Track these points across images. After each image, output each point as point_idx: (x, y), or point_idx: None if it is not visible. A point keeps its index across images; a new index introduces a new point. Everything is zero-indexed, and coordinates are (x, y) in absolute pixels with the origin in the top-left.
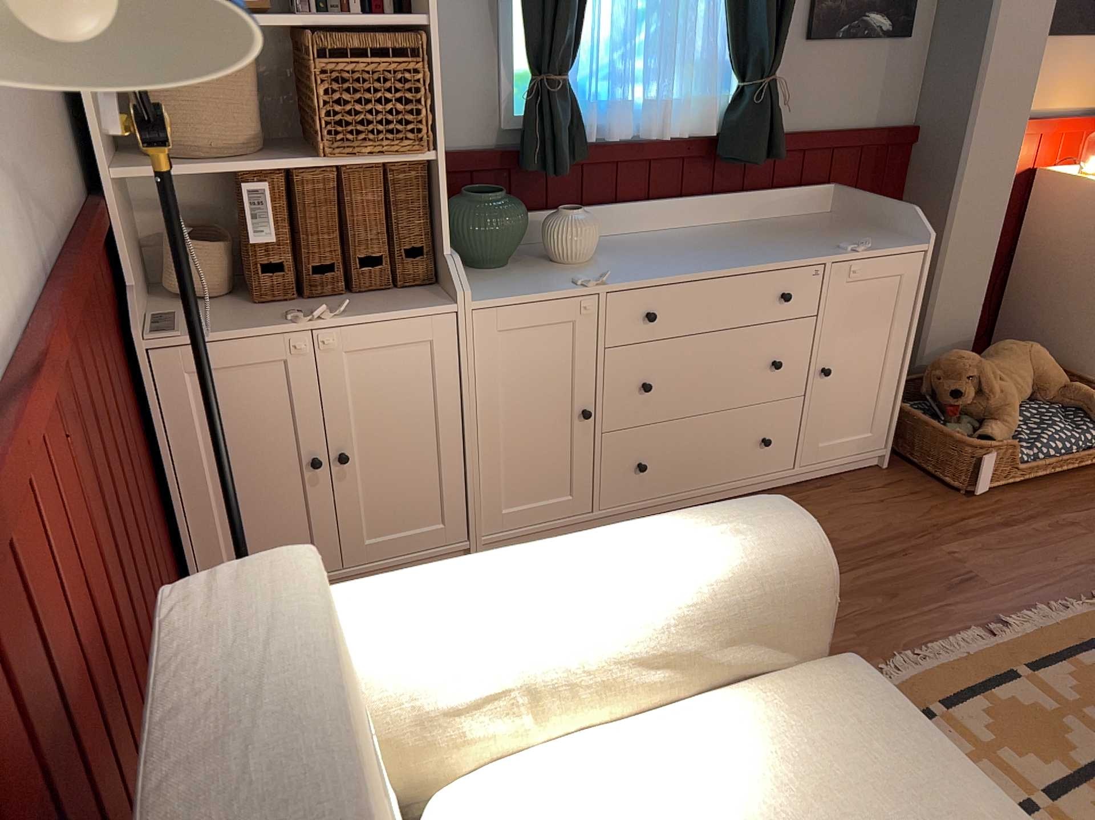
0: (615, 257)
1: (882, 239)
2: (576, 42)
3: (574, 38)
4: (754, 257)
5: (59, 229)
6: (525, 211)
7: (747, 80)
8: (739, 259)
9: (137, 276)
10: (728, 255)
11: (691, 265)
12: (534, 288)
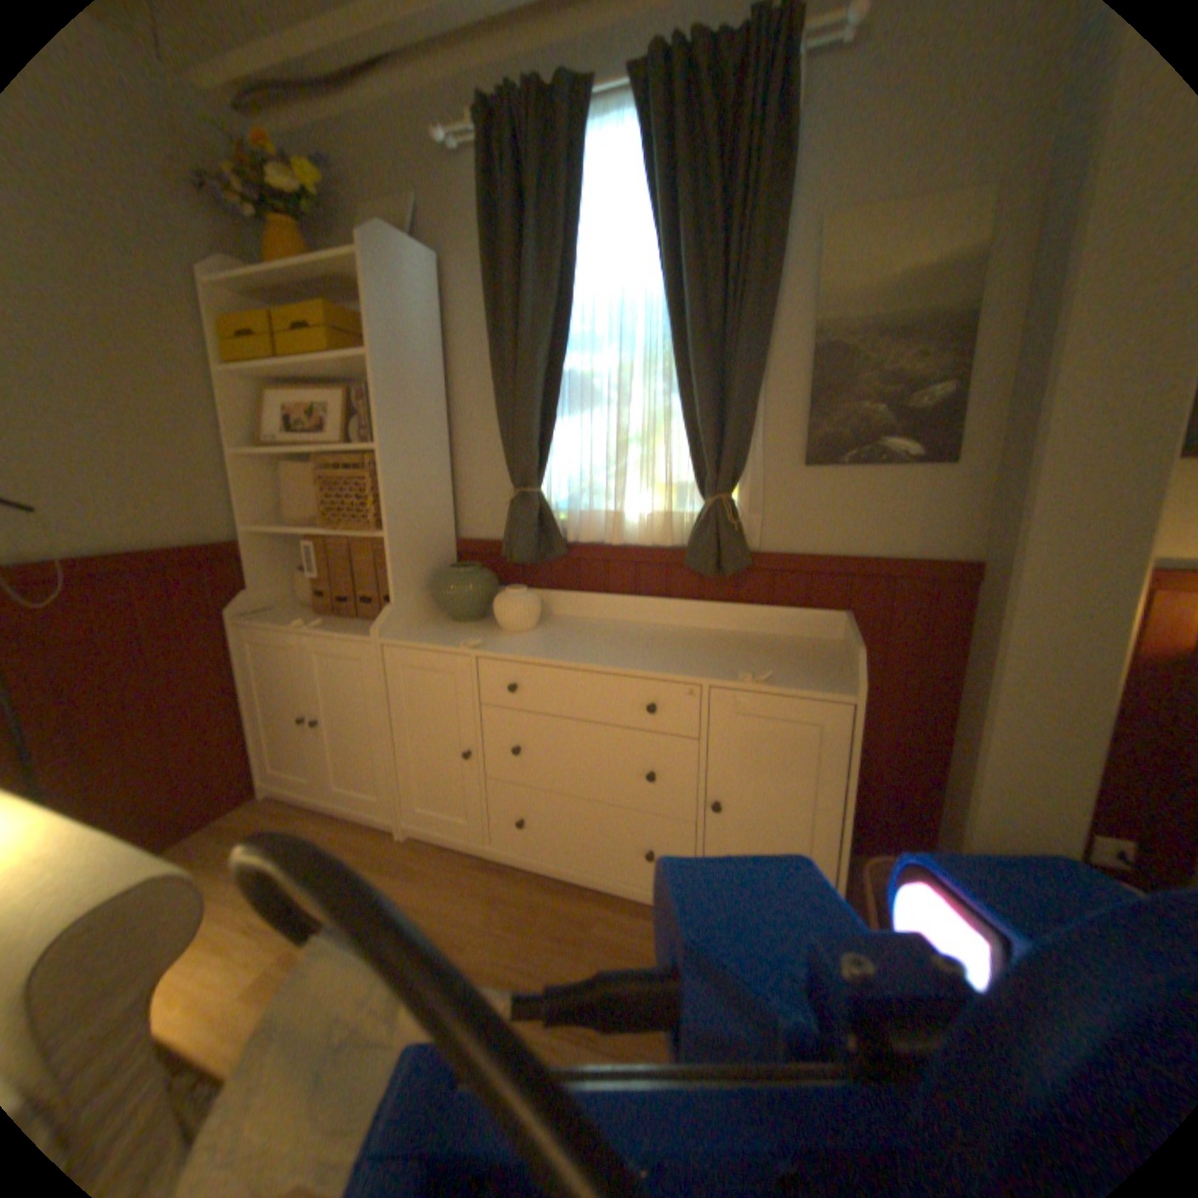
0: (545, 634)
1: (816, 677)
2: (542, 464)
3: (536, 460)
4: (640, 660)
5: (121, 545)
6: (483, 585)
7: (706, 498)
8: (622, 658)
9: (267, 585)
10: (627, 652)
11: (572, 653)
12: (437, 640)
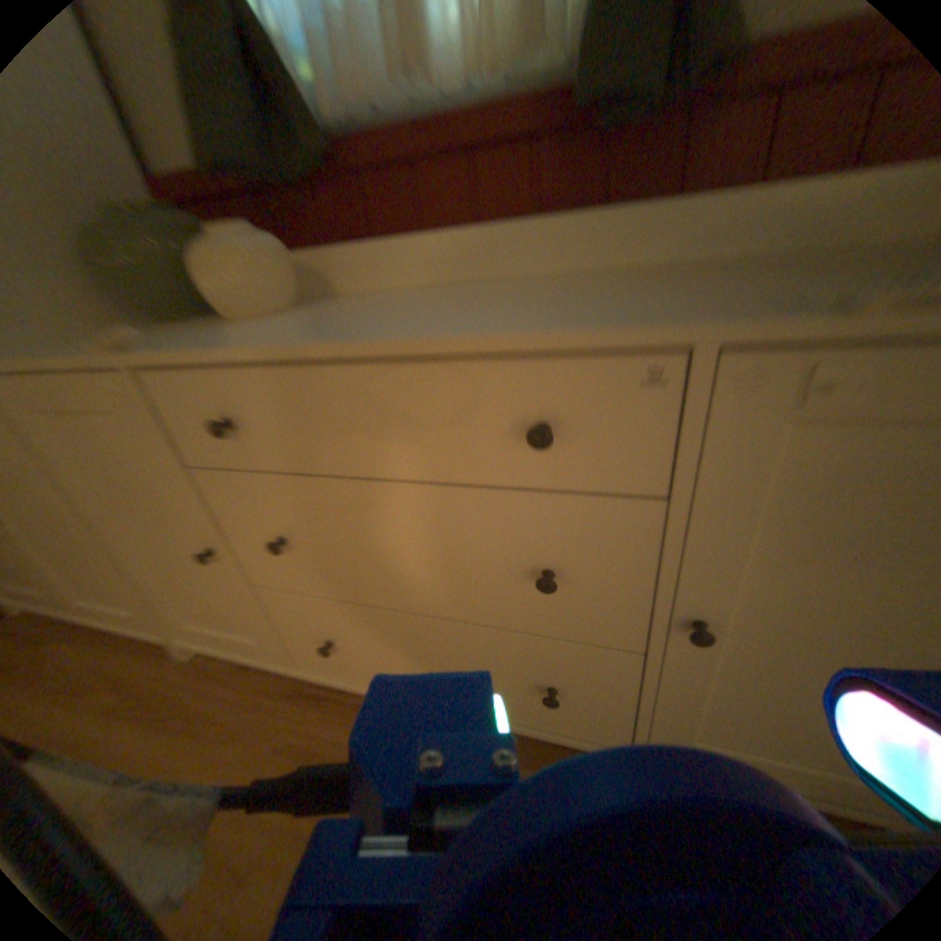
0: (308, 314)
1: None
2: None
3: None
4: (504, 317)
5: None
6: (178, 234)
7: None
8: (459, 320)
9: None
10: (470, 312)
11: (342, 329)
12: (84, 349)
